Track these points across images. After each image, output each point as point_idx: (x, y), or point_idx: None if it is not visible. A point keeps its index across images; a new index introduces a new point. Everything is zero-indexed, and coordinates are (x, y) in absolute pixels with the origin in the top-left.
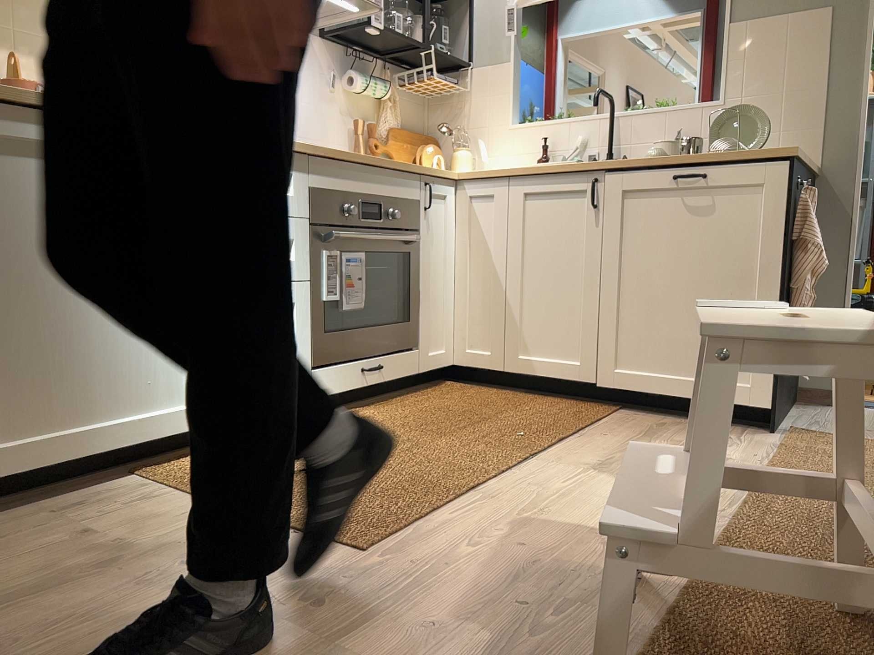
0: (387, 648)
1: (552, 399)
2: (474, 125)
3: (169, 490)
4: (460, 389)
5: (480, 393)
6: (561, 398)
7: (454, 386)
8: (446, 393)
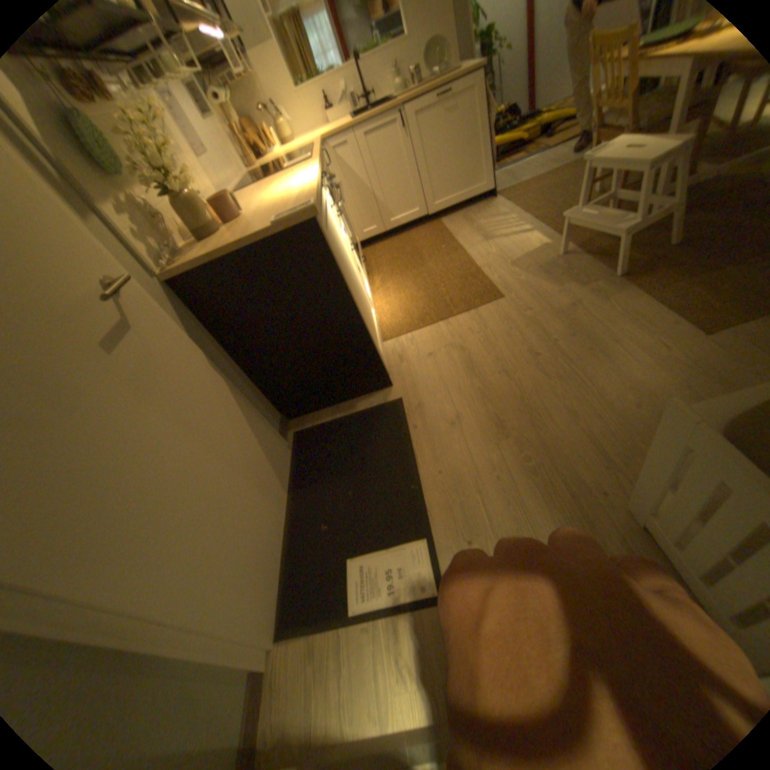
0: (563, 298)
1: (411, 231)
2: (269, 96)
3: (414, 331)
4: (371, 250)
5: (386, 246)
6: (412, 229)
7: (366, 251)
8: (372, 254)
